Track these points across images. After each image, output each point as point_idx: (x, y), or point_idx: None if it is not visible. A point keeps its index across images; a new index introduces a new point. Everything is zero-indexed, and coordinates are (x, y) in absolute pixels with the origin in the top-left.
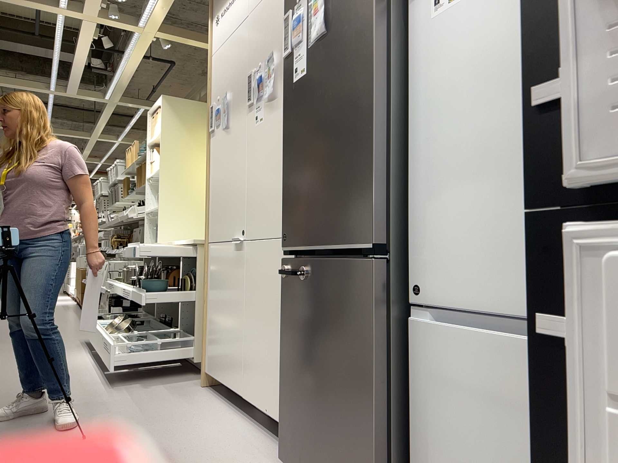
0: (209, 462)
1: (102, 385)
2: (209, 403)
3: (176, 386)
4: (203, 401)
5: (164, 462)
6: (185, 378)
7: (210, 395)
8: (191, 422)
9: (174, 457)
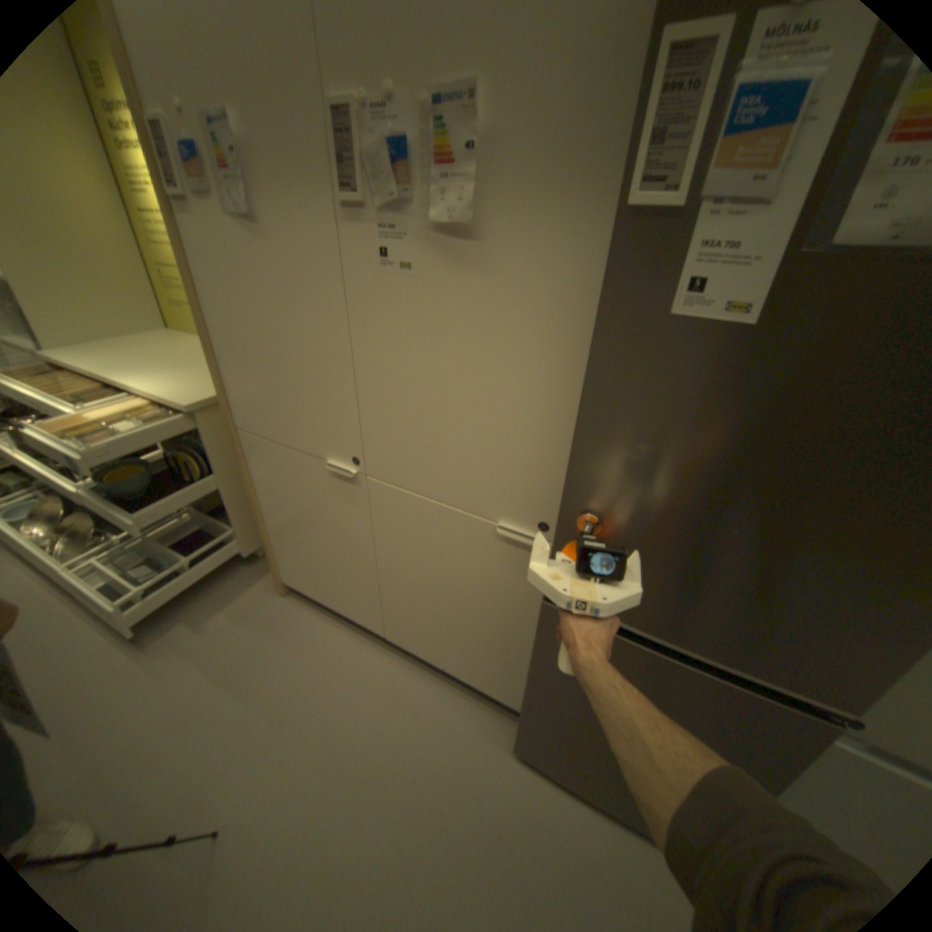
0: (429, 783)
1: (118, 649)
2: (321, 634)
3: (244, 607)
4: (310, 633)
5: (375, 817)
6: (241, 580)
7: (308, 613)
8: (335, 695)
9: (379, 797)
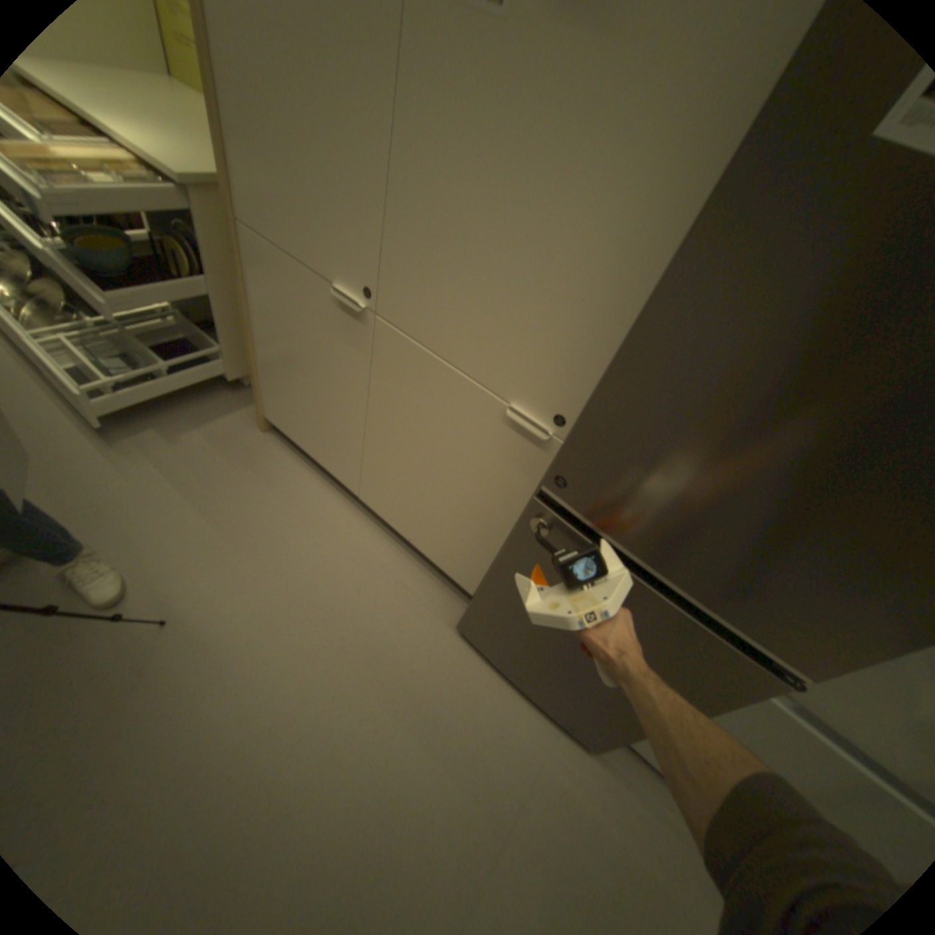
0: (373, 632)
1: (87, 437)
2: (297, 477)
3: (223, 431)
4: (286, 473)
5: (317, 647)
6: (224, 404)
7: (287, 454)
8: (300, 535)
9: (325, 632)
